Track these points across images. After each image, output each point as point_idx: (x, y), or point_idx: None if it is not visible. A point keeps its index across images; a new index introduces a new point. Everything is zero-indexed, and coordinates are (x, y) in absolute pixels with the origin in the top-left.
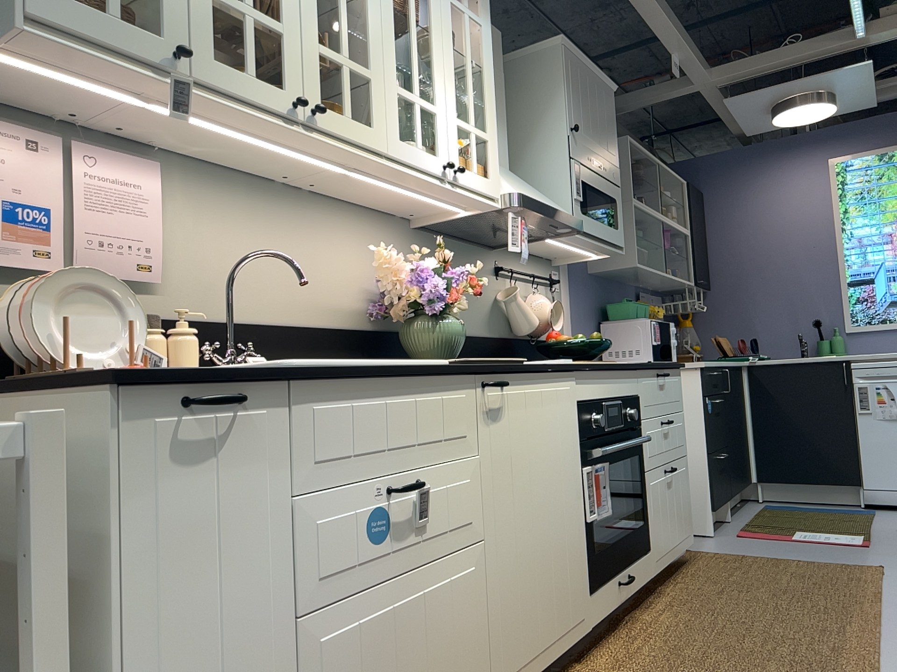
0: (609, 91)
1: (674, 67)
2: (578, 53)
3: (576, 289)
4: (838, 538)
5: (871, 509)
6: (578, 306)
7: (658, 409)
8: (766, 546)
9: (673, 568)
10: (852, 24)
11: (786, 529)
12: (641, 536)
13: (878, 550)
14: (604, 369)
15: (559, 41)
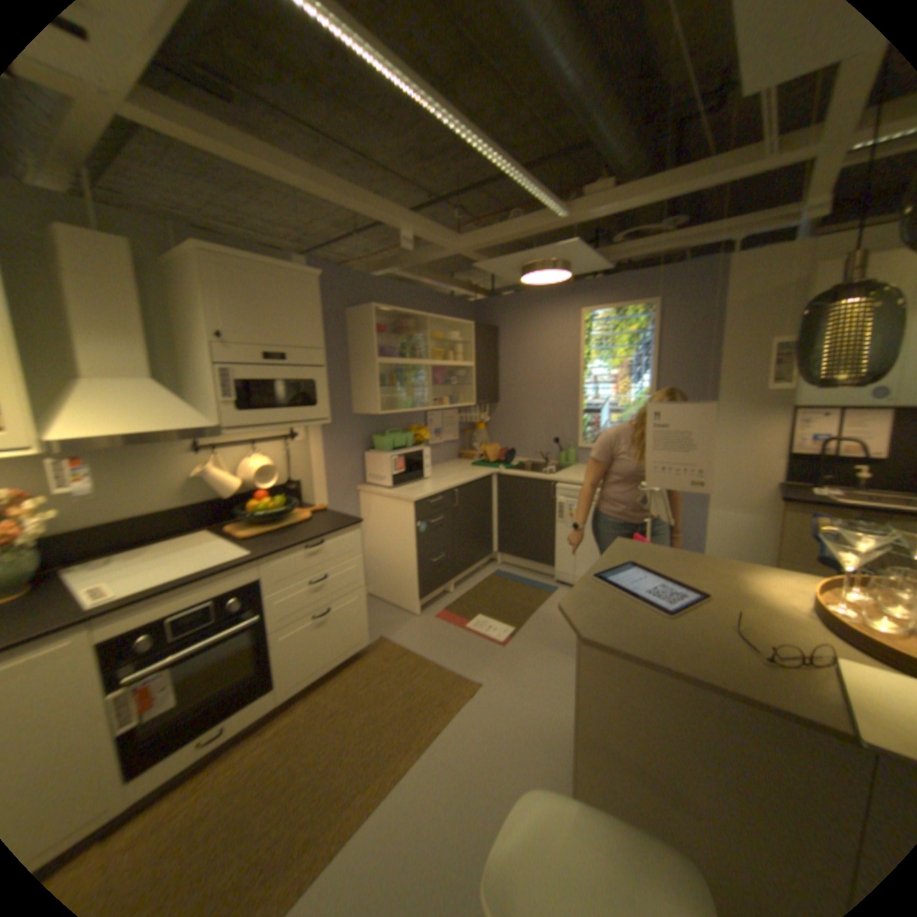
0: (303, 278)
1: (402, 241)
2: (227, 252)
3: (329, 432)
4: (494, 632)
5: (557, 586)
6: (330, 446)
7: (301, 576)
8: (436, 639)
9: (339, 669)
10: (546, 207)
11: (473, 613)
12: (249, 690)
13: (503, 656)
14: (158, 597)
15: (189, 244)
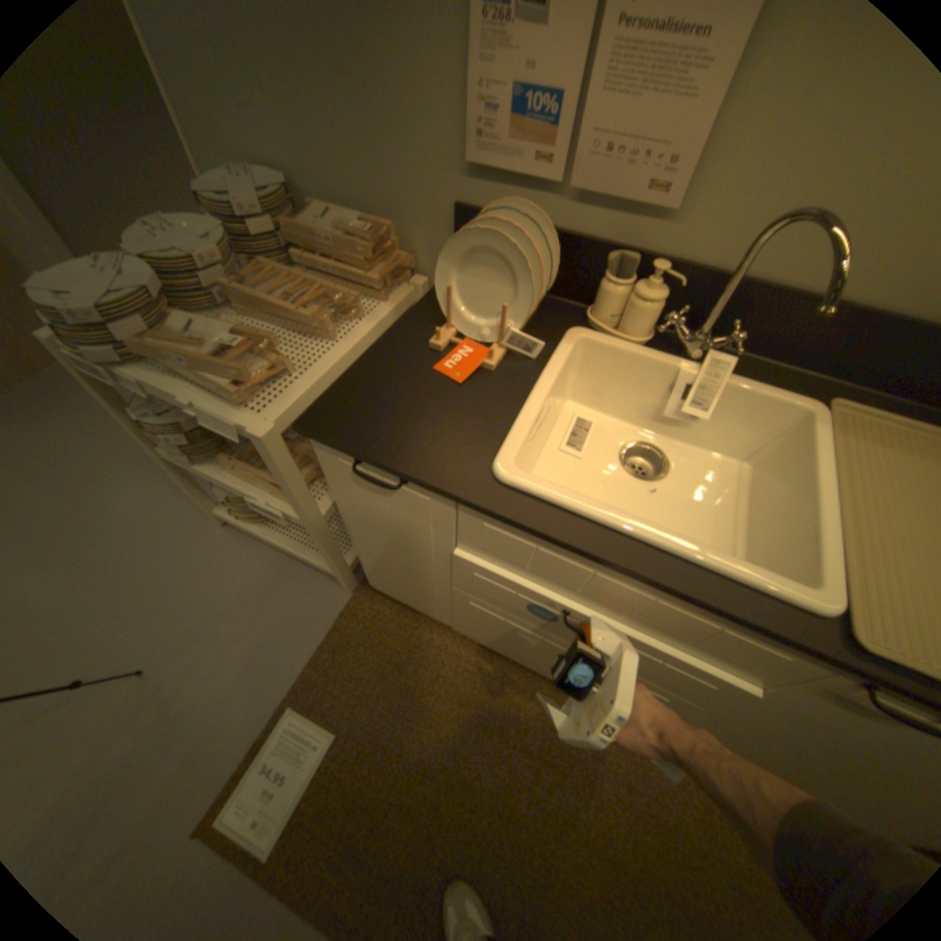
0: None
1: None
2: None
3: None
4: None
5: None
6: None
7: None
8: None
9: None
10: None
11: None
12: None
13: None
14: None
15: None
